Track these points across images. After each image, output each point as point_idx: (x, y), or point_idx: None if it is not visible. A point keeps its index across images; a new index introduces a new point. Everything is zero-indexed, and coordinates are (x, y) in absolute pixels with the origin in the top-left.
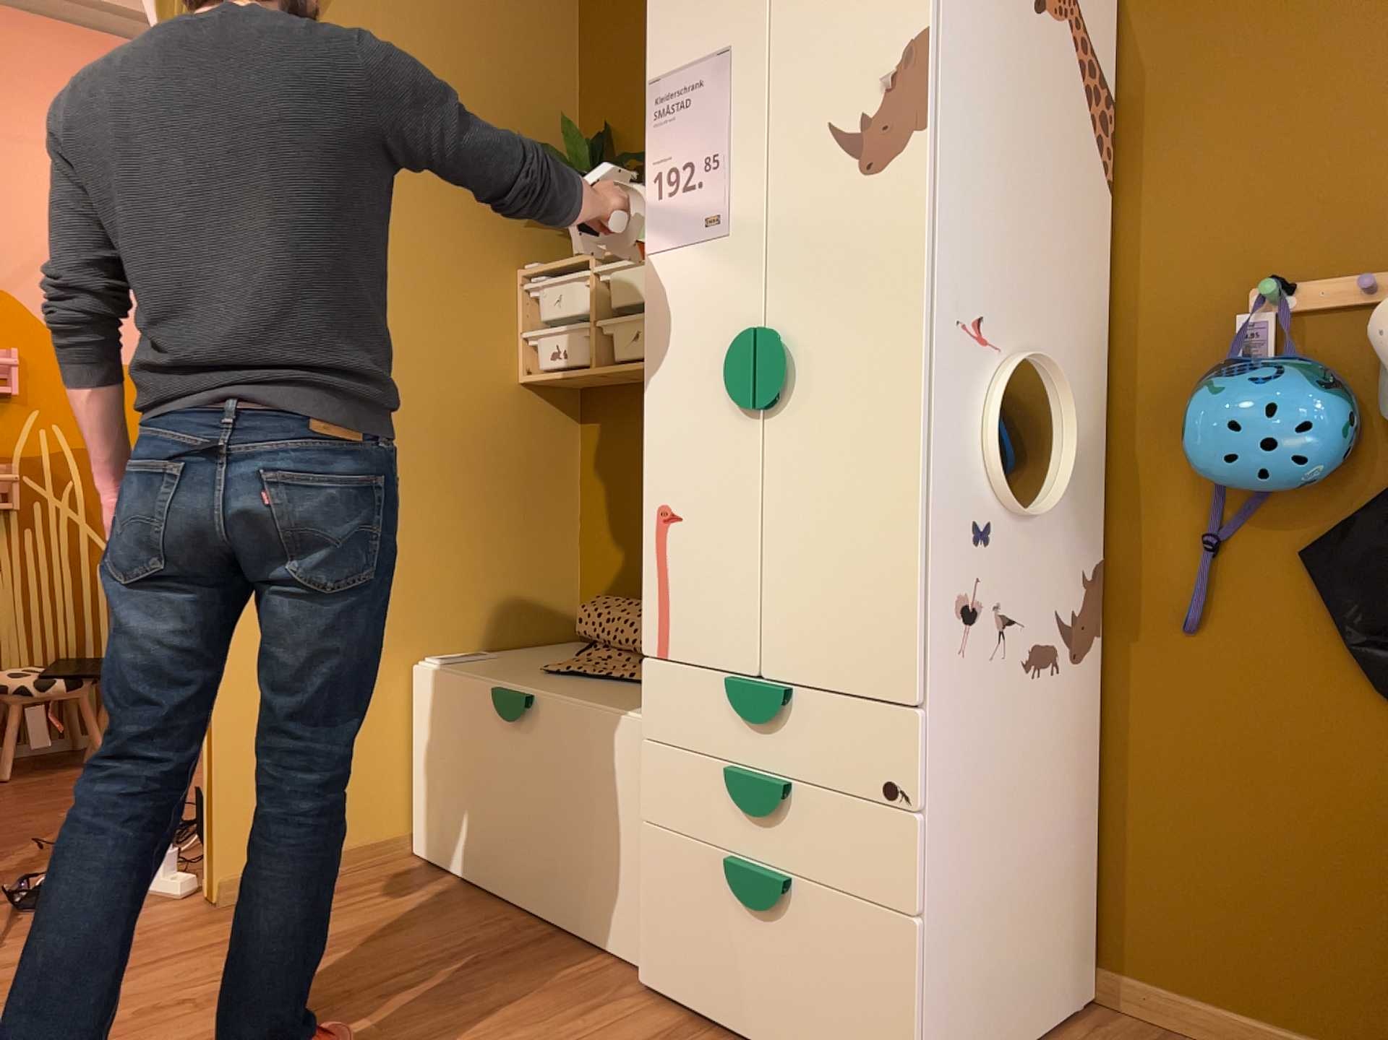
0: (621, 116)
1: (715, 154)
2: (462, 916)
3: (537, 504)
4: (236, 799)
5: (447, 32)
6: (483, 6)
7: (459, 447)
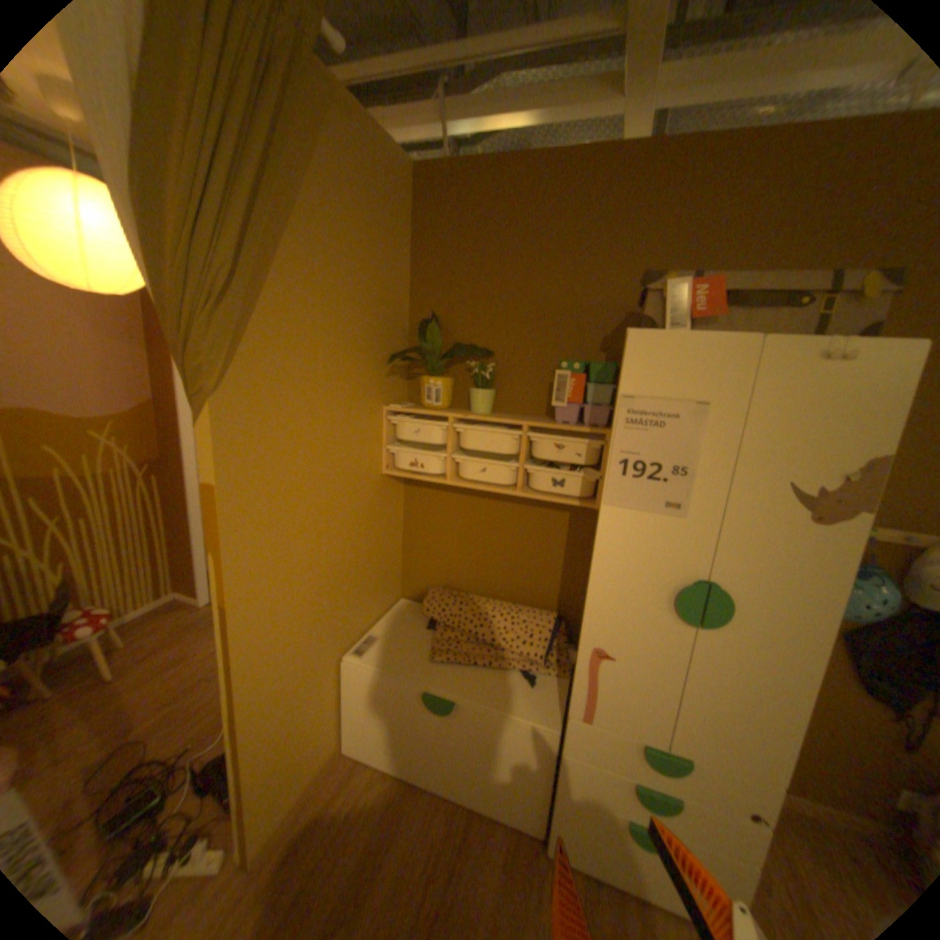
0: (446, 309)
1: (684, 466)
2: (411, 815)
3: (388, 537)
4: (257, 806)
5: (352, 243)
6: (369, 221)
7: (357, 525)
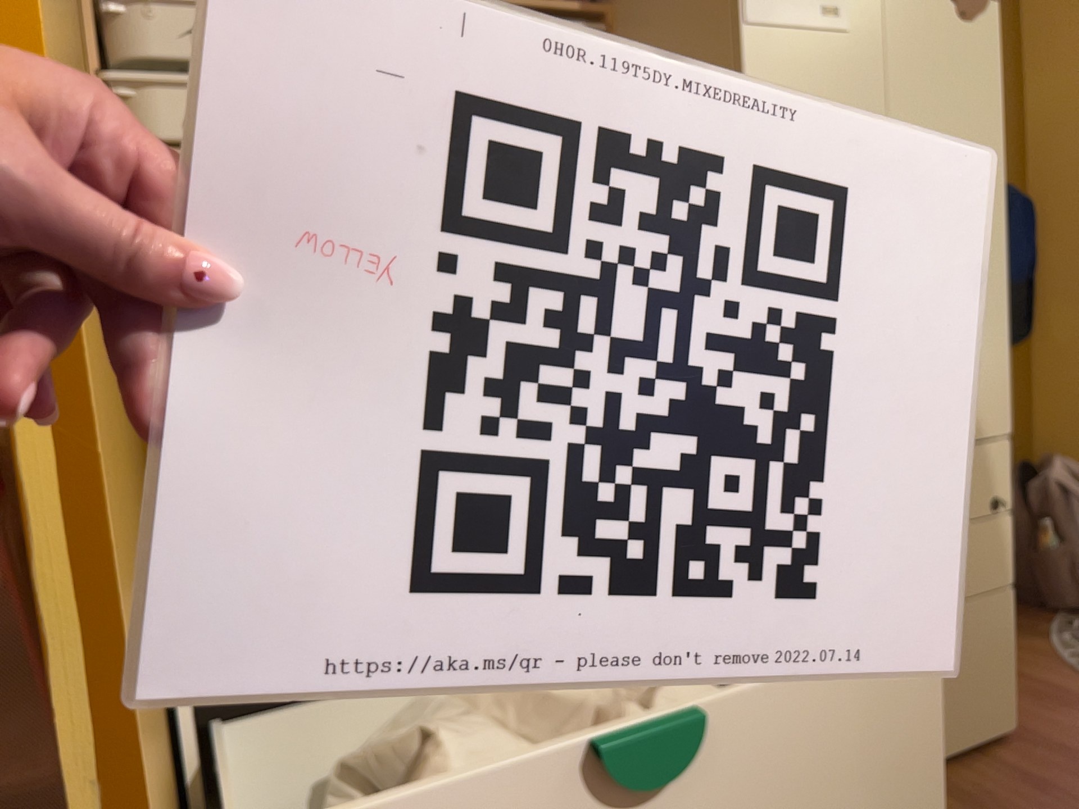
0: None
1: None
2: None
3: None
4: None
5: None
6: None
7: None
